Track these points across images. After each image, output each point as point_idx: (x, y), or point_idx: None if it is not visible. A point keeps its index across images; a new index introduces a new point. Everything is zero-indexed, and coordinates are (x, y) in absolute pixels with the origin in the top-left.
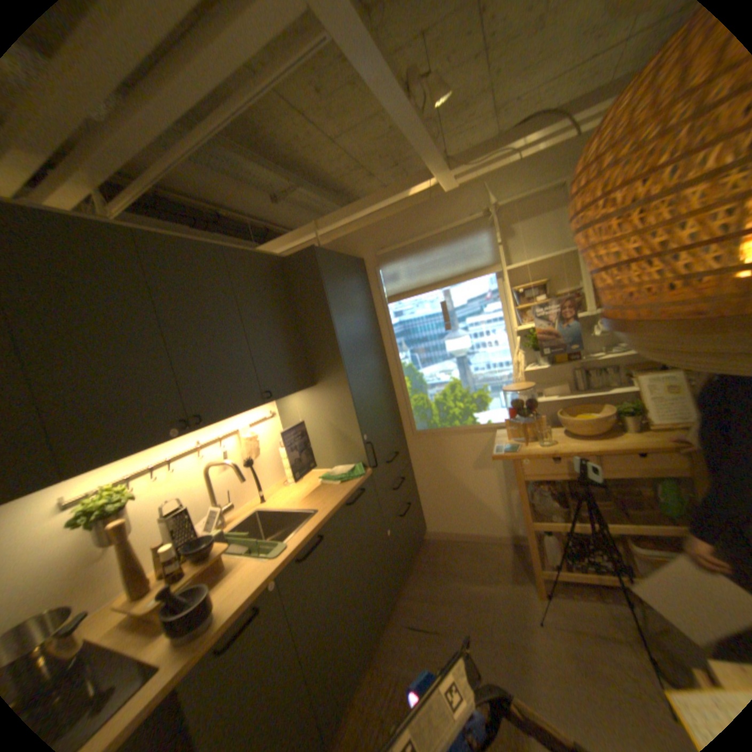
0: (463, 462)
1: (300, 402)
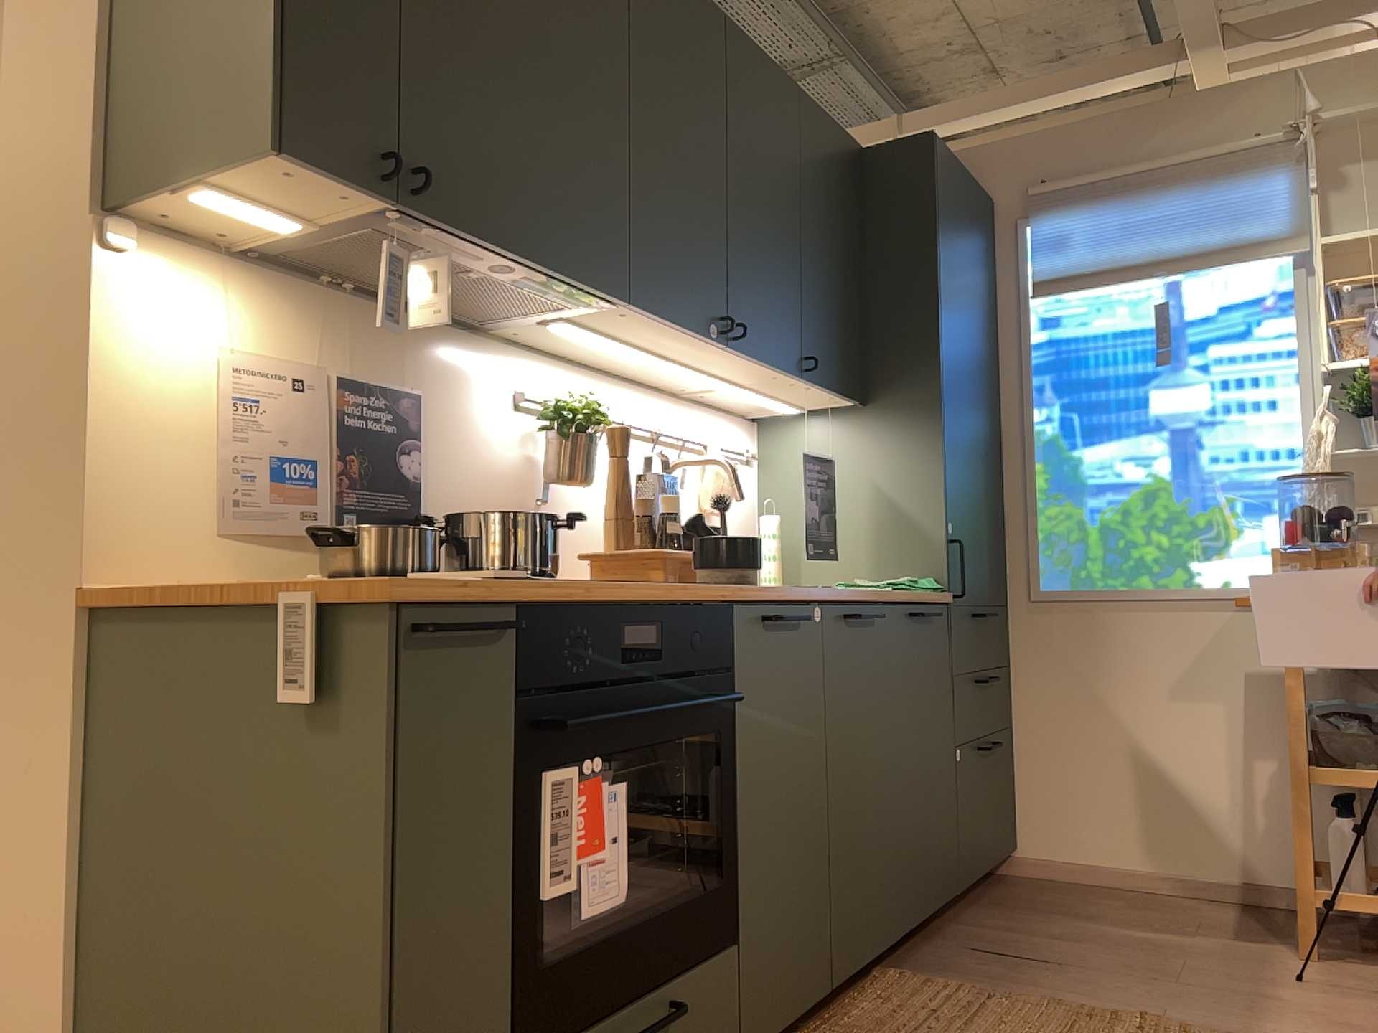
0: (1146, 676)
1: (822, 437)
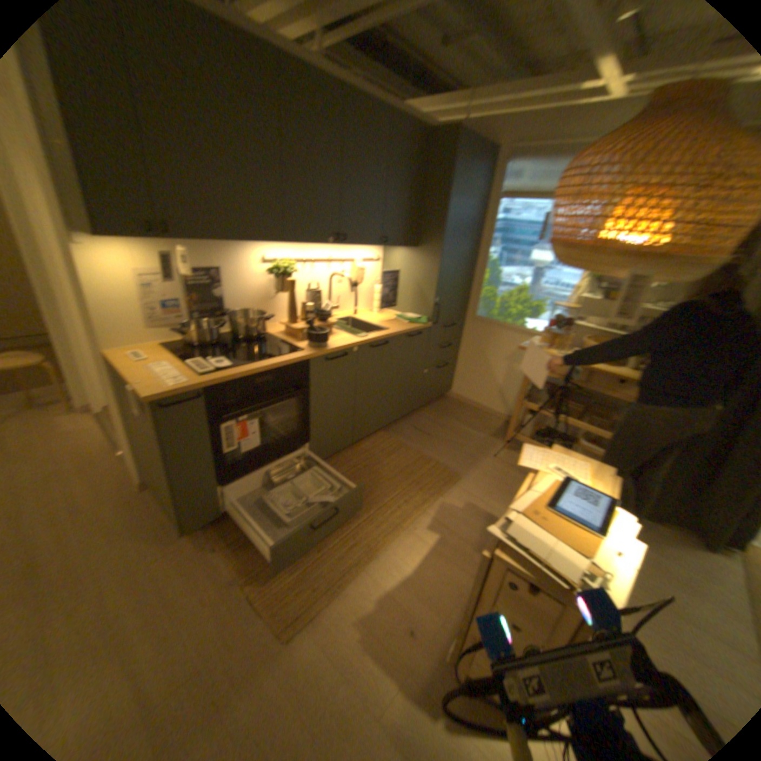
0: (499, 352)
1: (400, 257)
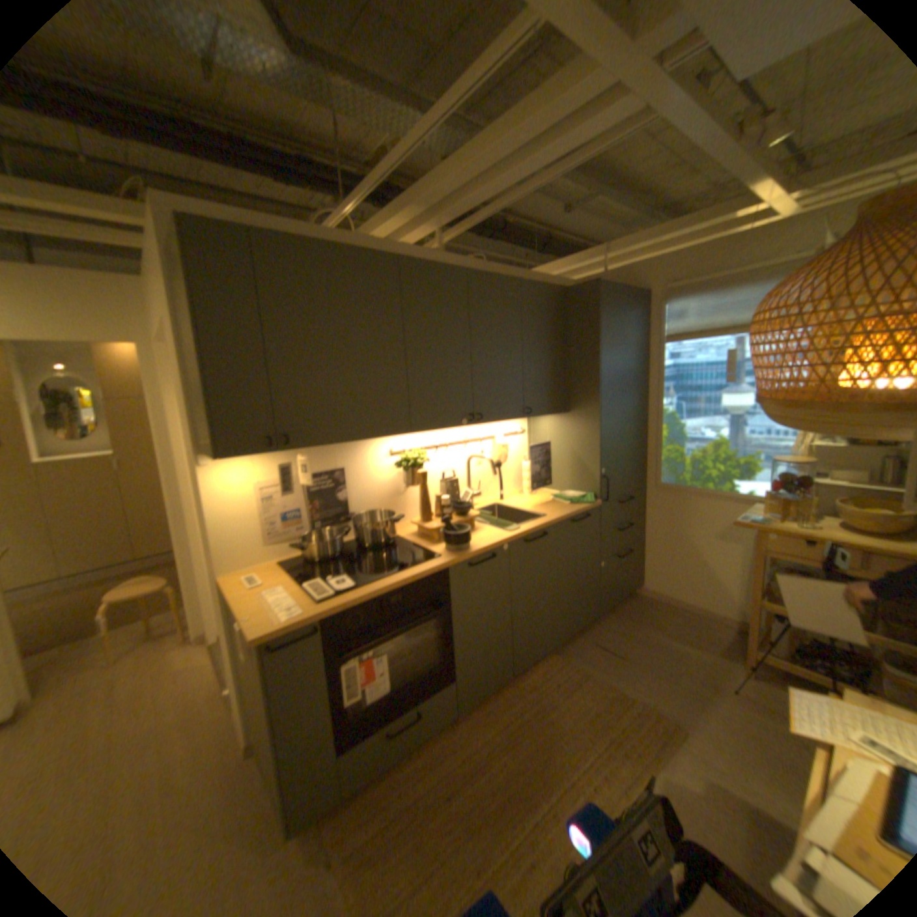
0: (706, 528)
1: (550, 425)
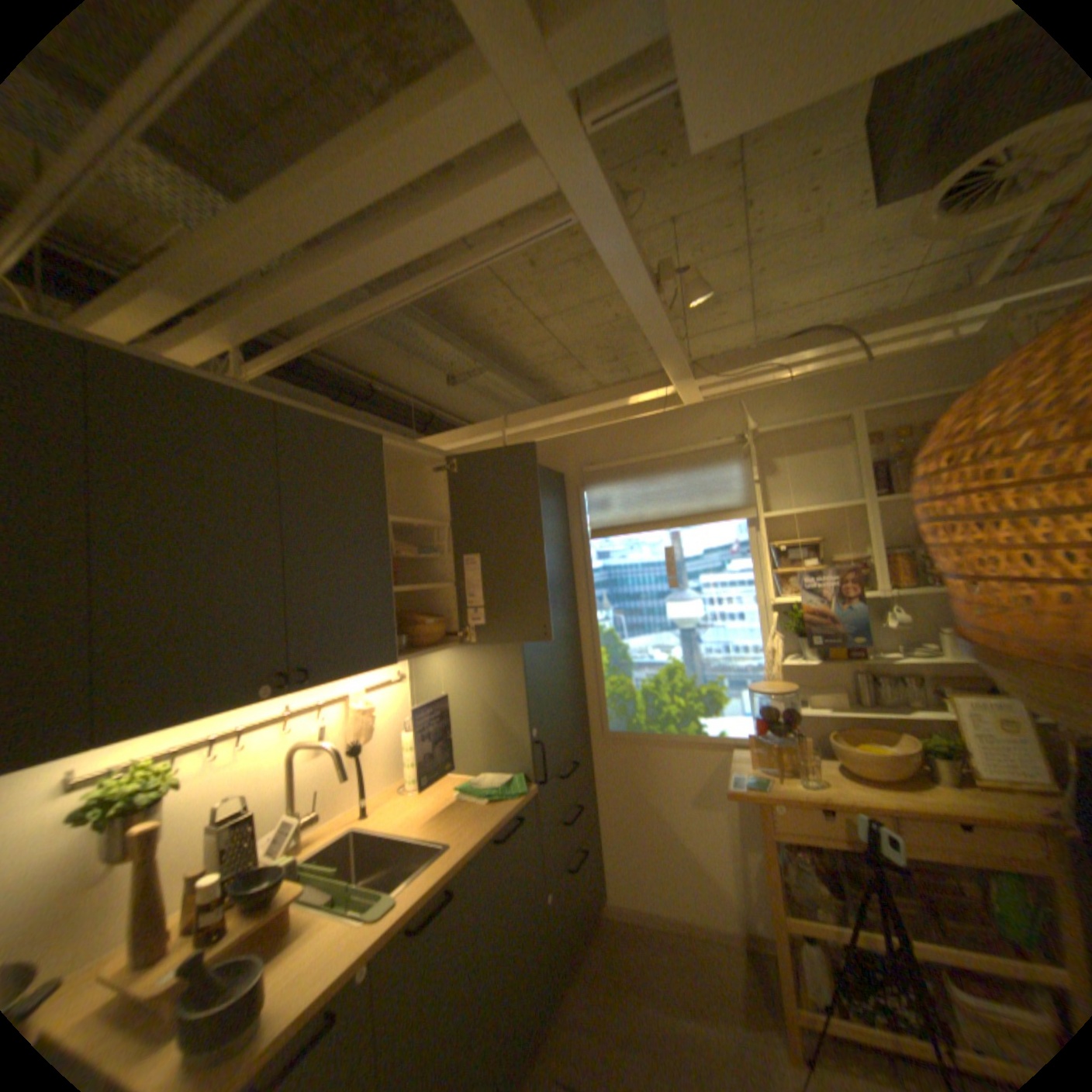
0: (677, 793)
1: (446, 664)
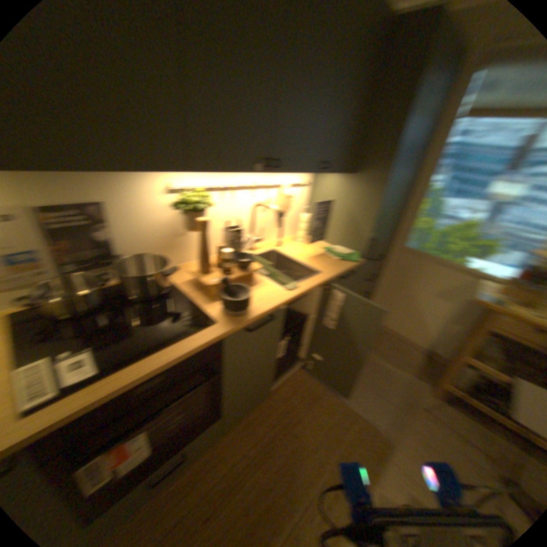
0: (431, 287)
1: (335, 182)
